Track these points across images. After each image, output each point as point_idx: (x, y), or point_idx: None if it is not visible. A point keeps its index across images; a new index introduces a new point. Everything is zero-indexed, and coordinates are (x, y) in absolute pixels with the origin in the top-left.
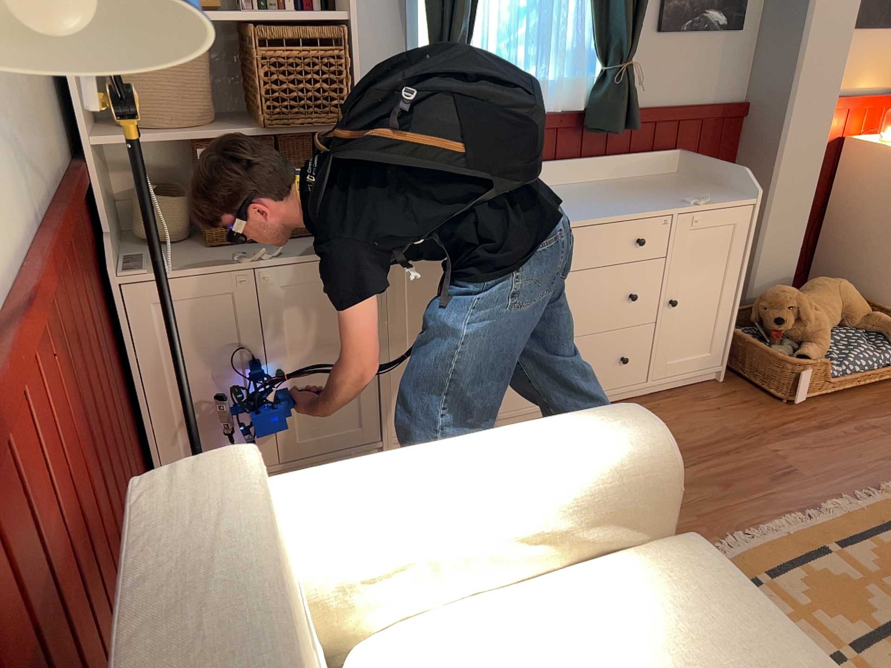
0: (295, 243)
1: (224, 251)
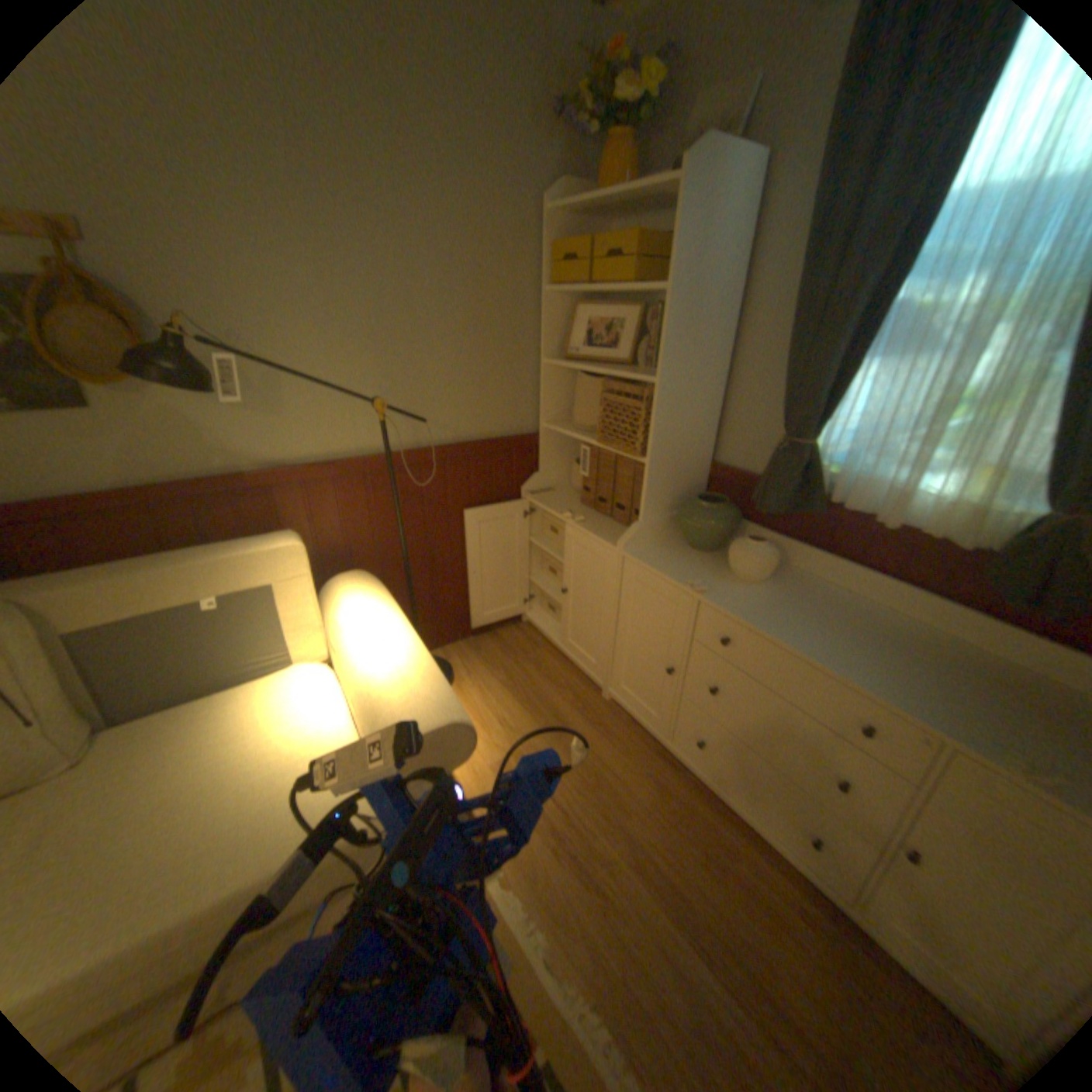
0: (609, 523)
1: (579, 507)
